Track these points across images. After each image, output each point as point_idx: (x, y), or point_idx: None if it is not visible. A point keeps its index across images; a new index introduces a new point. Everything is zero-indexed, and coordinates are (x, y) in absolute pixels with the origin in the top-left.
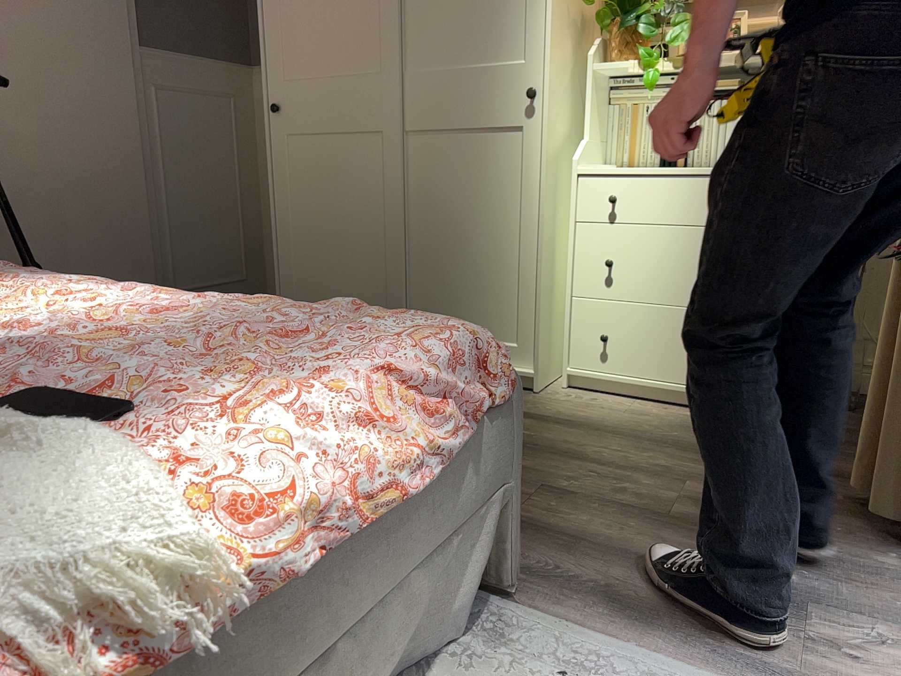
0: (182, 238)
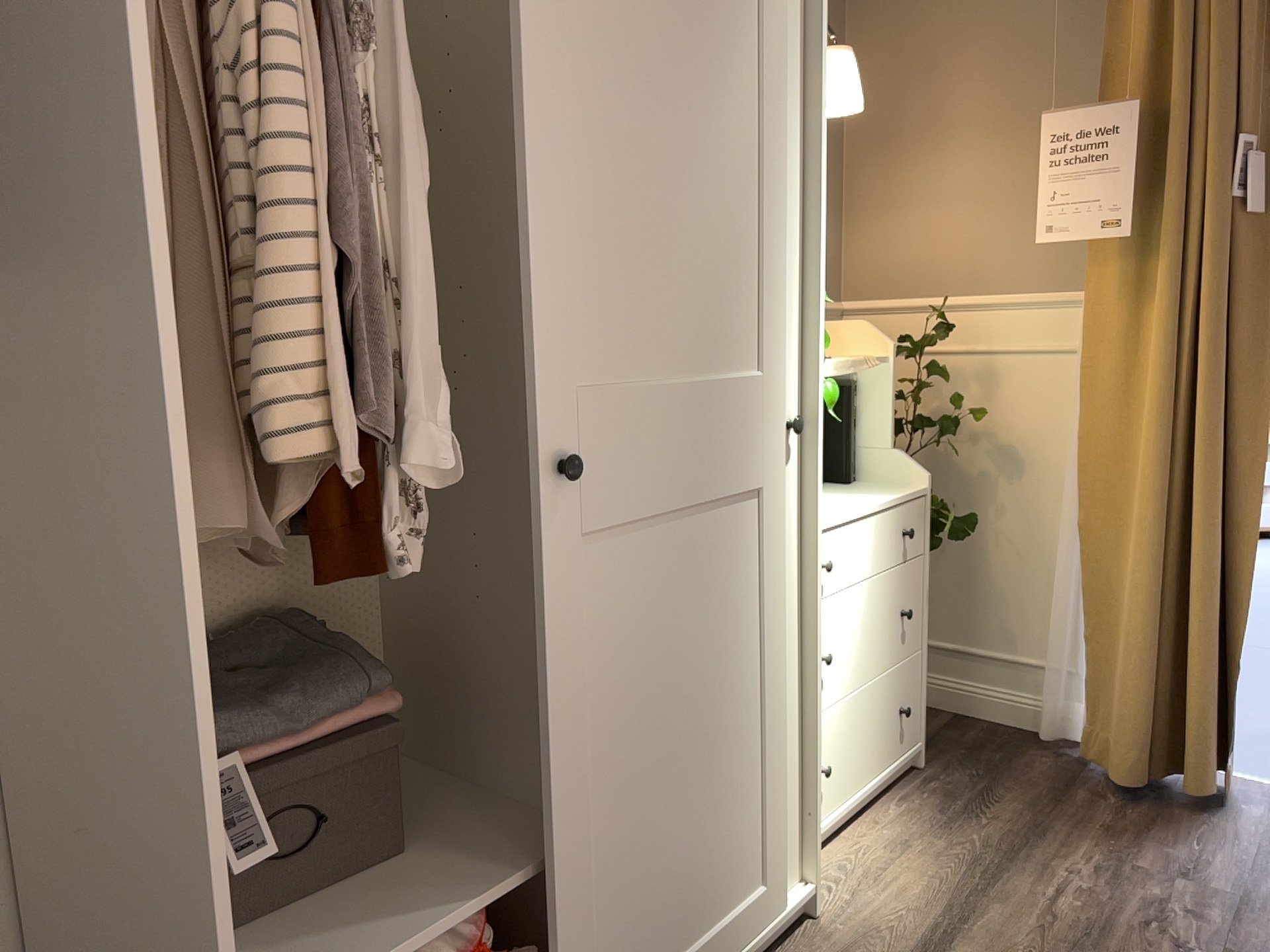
0: None
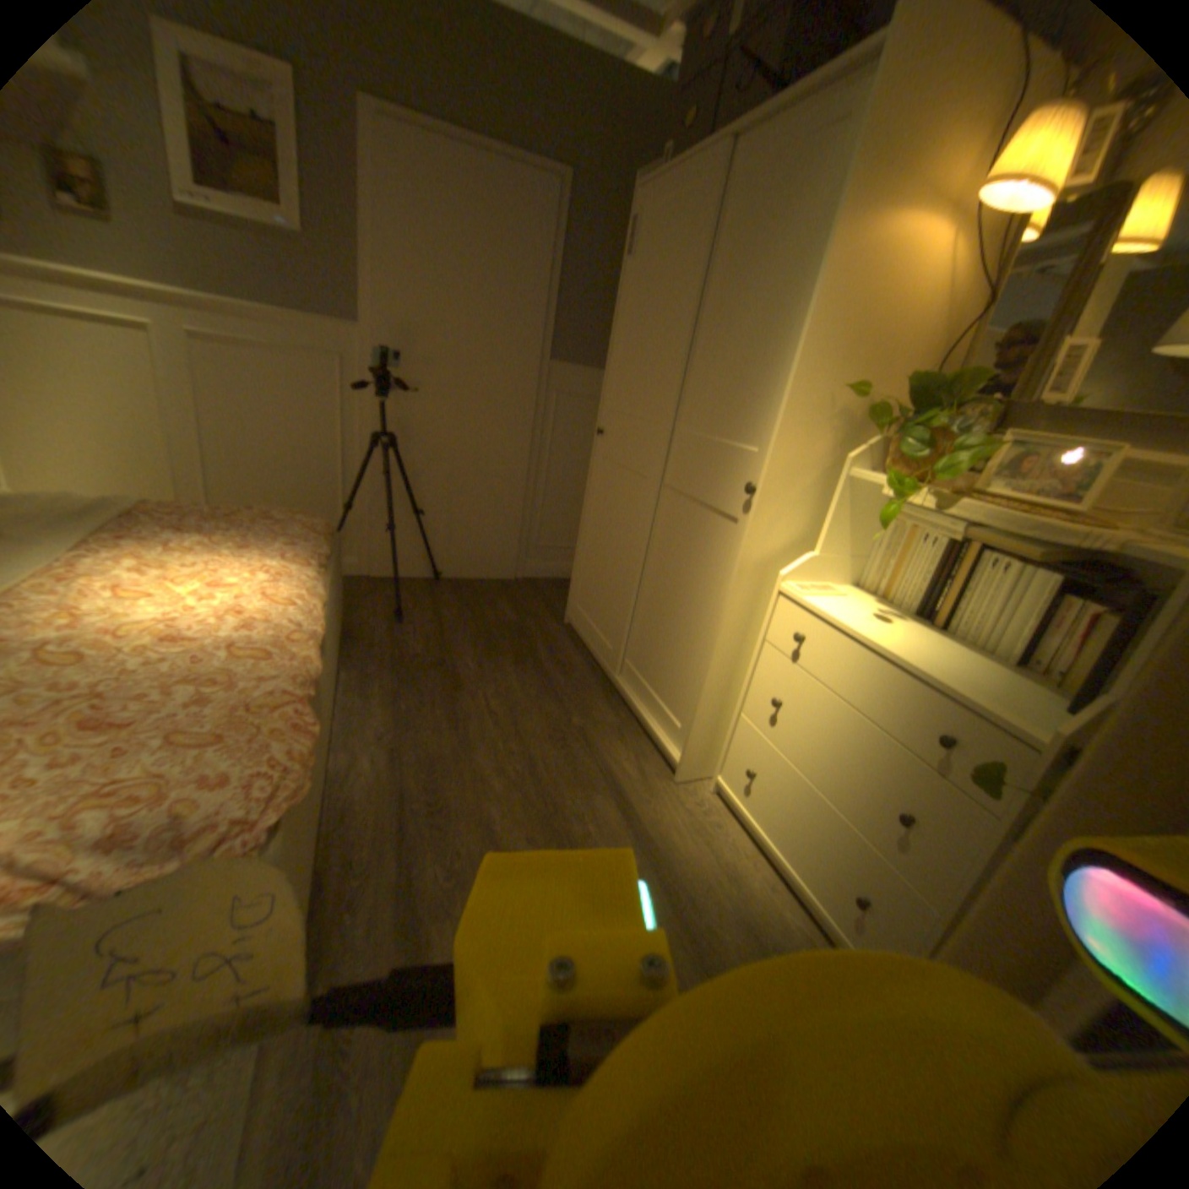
0: (549, 508)
